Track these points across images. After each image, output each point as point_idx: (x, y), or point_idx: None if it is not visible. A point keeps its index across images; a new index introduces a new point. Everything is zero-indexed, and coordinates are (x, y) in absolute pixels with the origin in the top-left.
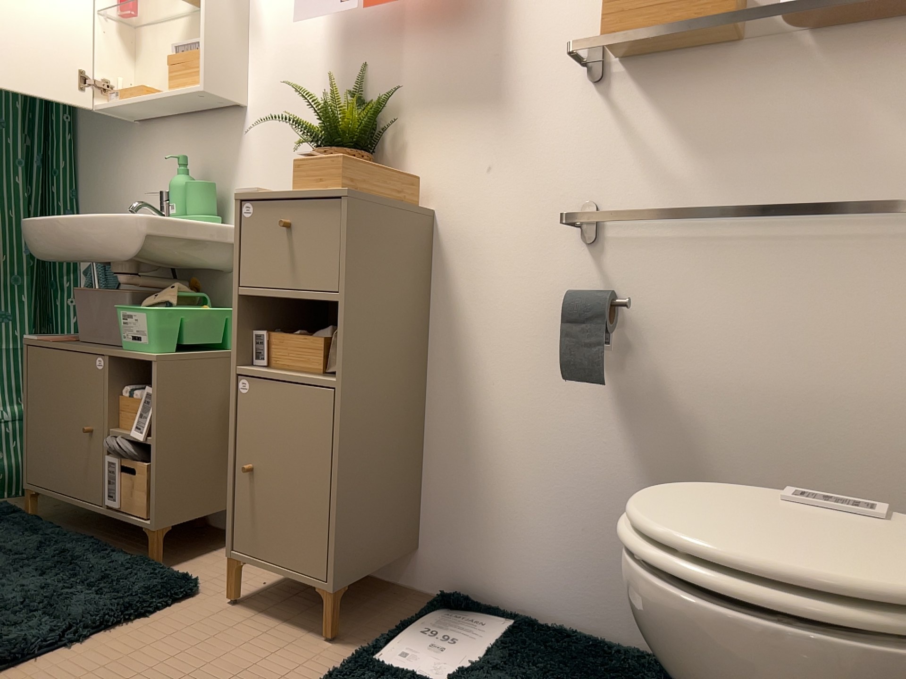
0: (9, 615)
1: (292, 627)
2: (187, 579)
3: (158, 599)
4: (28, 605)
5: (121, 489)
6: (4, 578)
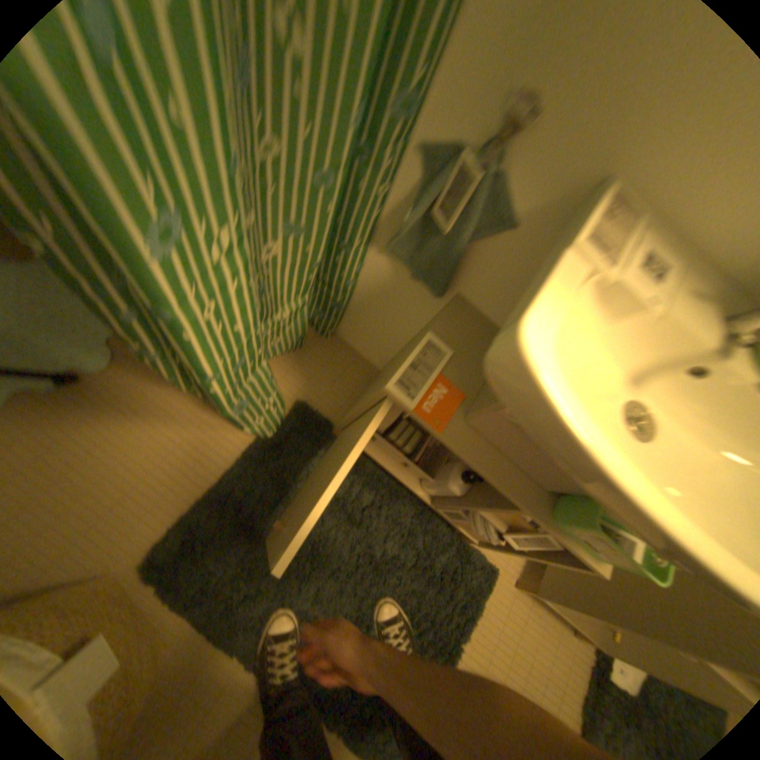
0: (418, 651)
1: (558, 620)
2: (497, 575)
3: (489, 605)
4: (421, 632)
5: (461, 520)
6: (384, 583)
